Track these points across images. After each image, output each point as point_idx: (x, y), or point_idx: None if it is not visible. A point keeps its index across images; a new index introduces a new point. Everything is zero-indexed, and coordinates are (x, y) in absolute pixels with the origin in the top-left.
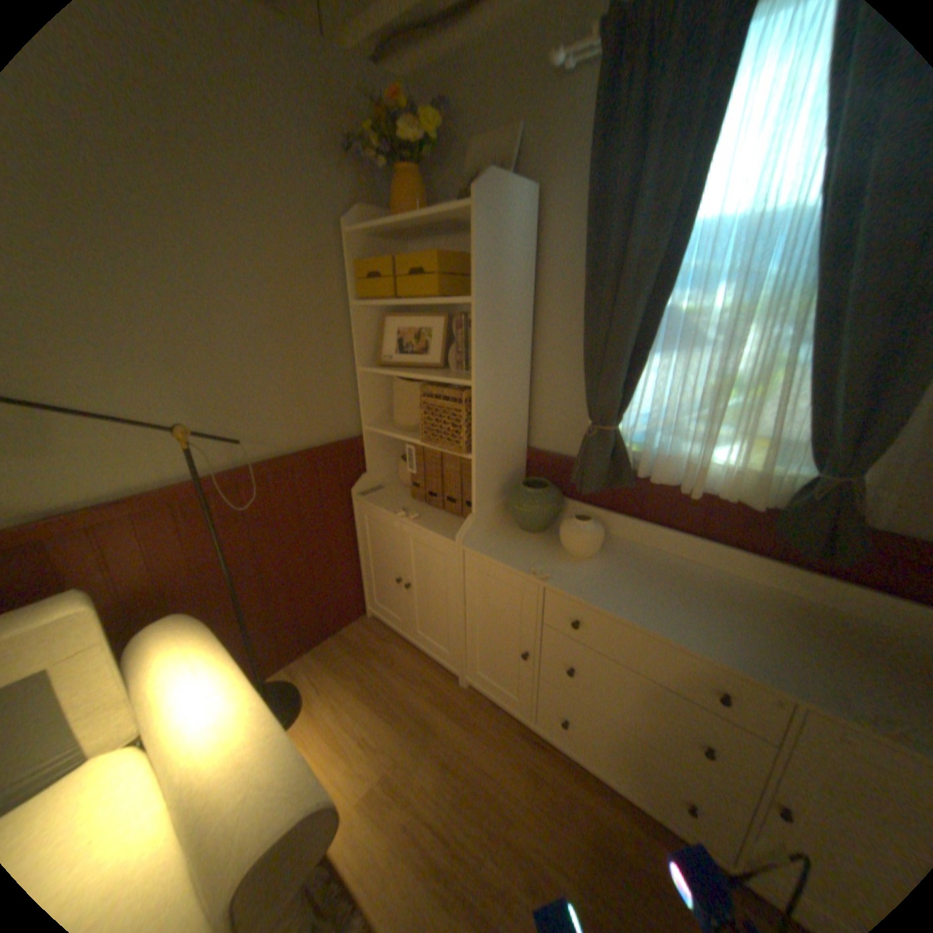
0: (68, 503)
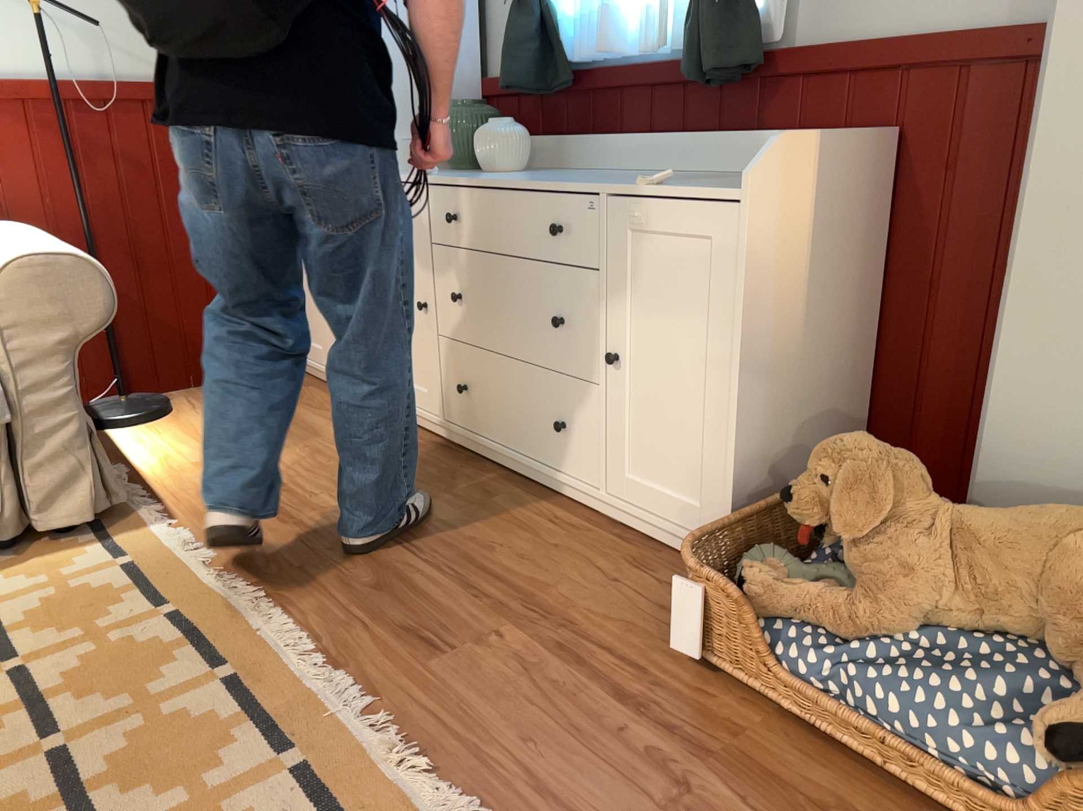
0: None
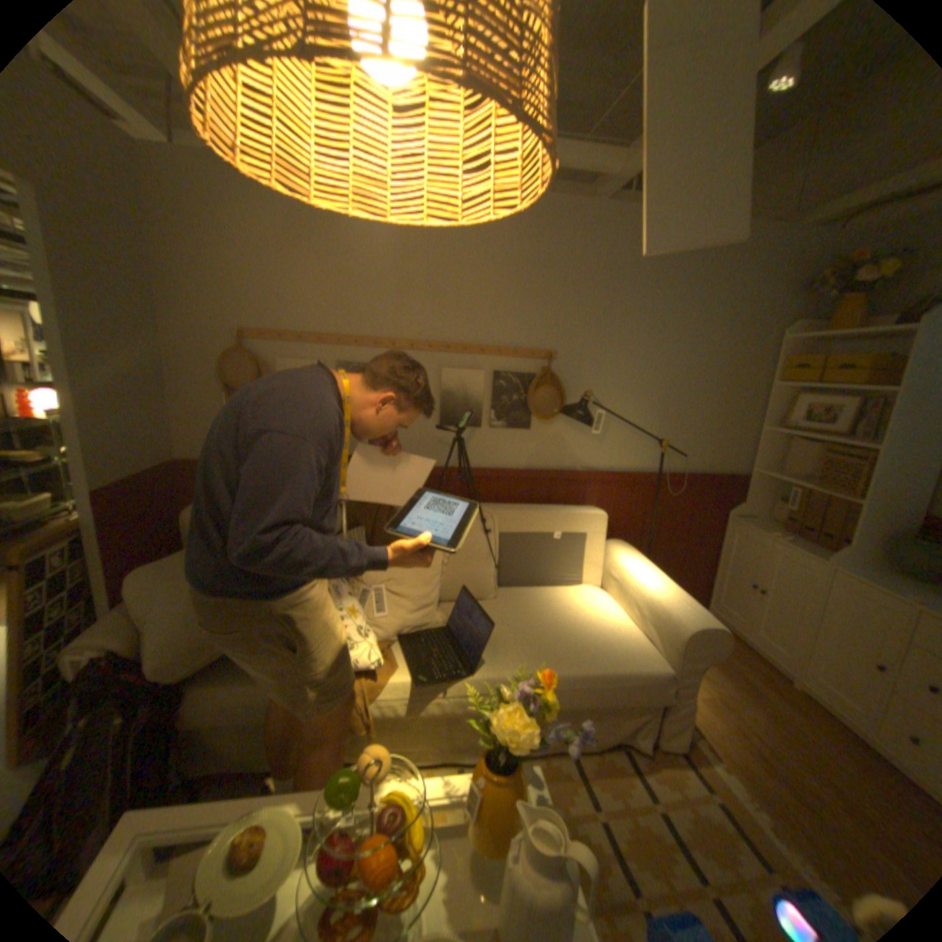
0: (599, 467)
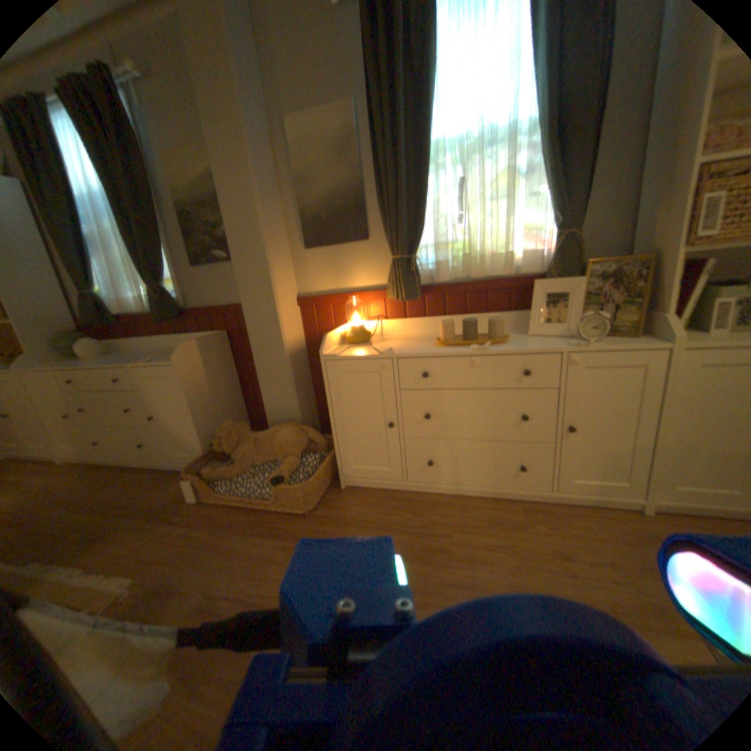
0: None
